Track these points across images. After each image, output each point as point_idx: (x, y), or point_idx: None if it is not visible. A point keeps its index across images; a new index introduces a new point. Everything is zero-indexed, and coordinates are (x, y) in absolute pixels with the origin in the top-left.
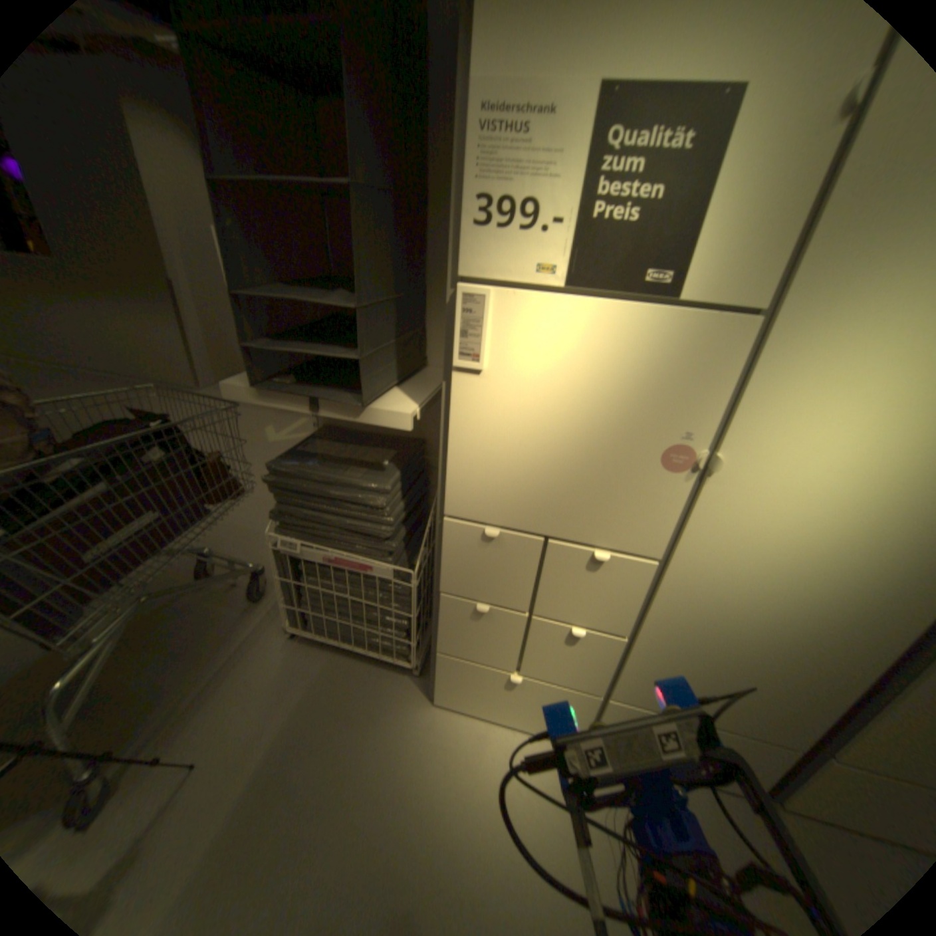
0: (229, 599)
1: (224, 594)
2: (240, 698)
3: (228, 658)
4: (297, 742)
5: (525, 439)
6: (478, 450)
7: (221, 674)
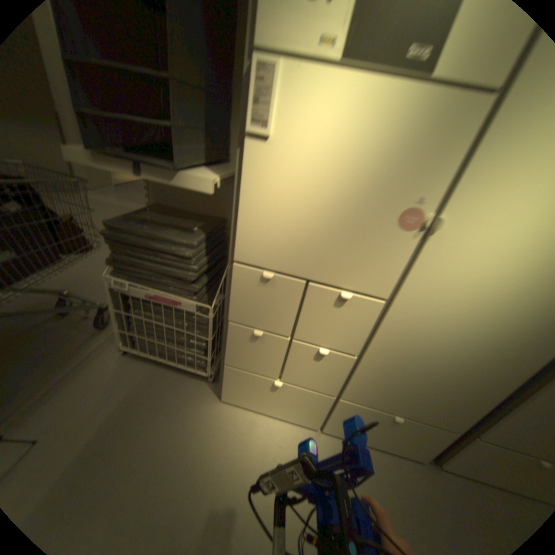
0: (82, 326)
1: (79, 322)
2: (81, 392)
3: (76, 365)
4: (121, 423)
5: (299, 199)
6: (263, 207)
7: (69, 375)
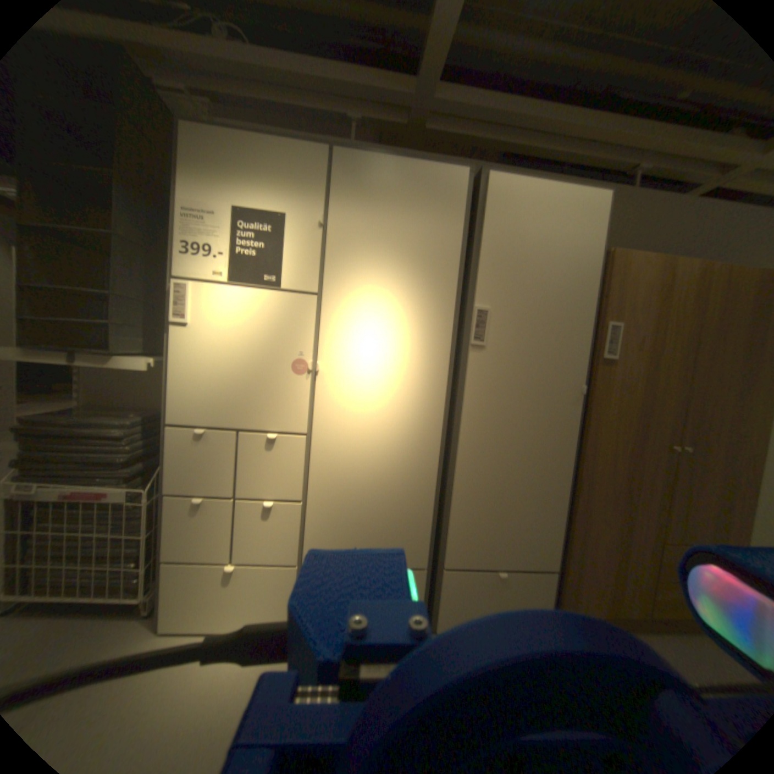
0: None
1: None
2: None
3: None
4: None
5: (216, 365)
6: (188, 375)
7: None
